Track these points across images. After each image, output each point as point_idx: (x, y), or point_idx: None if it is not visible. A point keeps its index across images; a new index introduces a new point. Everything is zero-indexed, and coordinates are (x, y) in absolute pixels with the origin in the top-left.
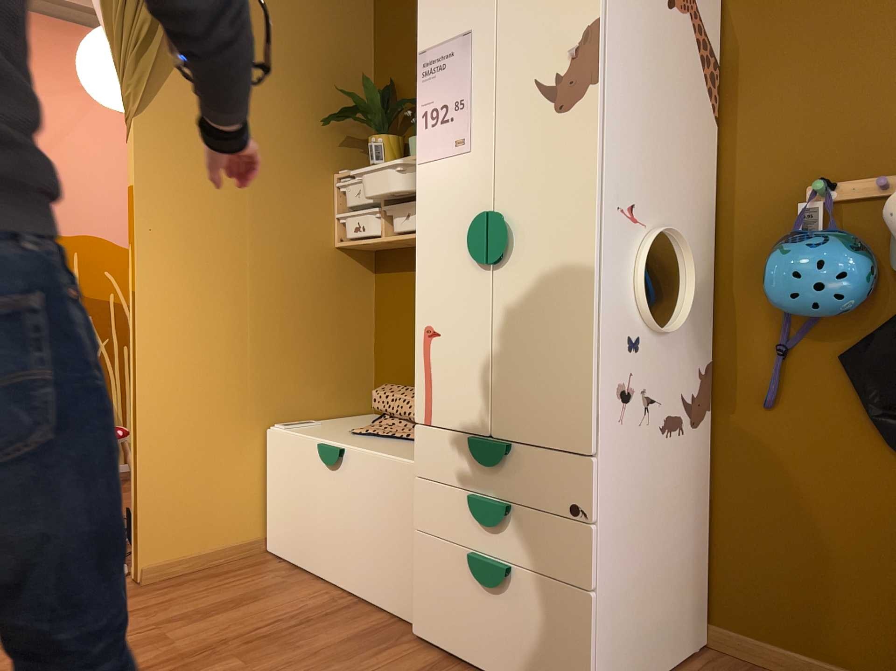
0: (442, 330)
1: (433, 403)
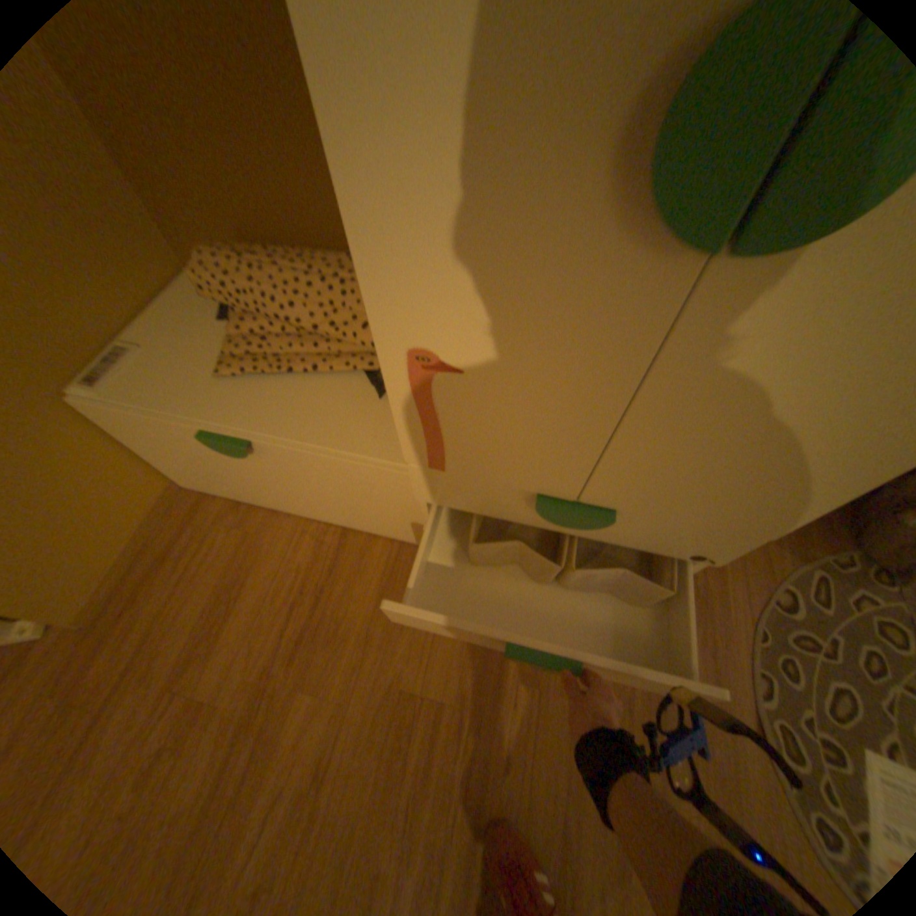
0: (468, 364)
1: (449, 452)
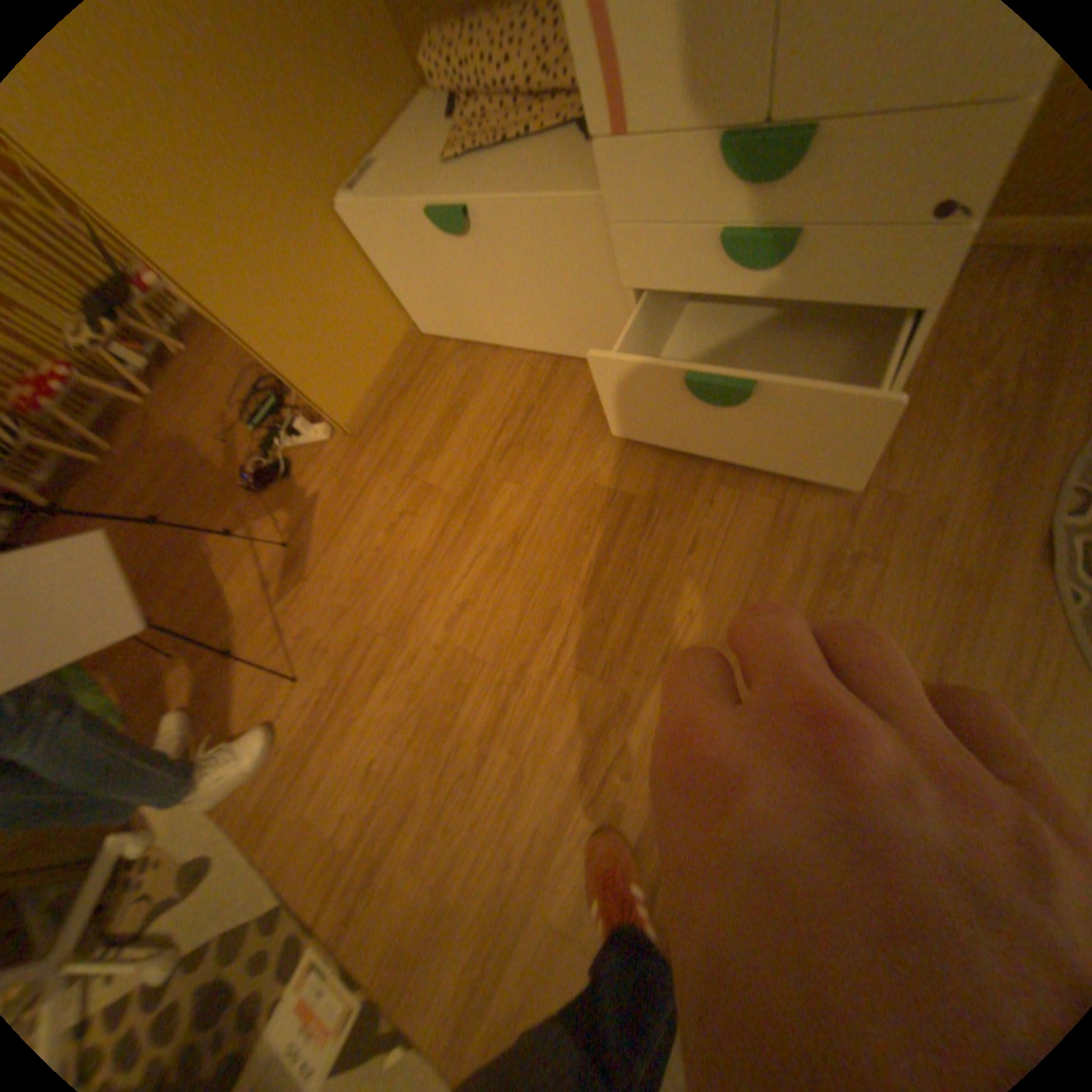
0: None
1: (624, 83)
